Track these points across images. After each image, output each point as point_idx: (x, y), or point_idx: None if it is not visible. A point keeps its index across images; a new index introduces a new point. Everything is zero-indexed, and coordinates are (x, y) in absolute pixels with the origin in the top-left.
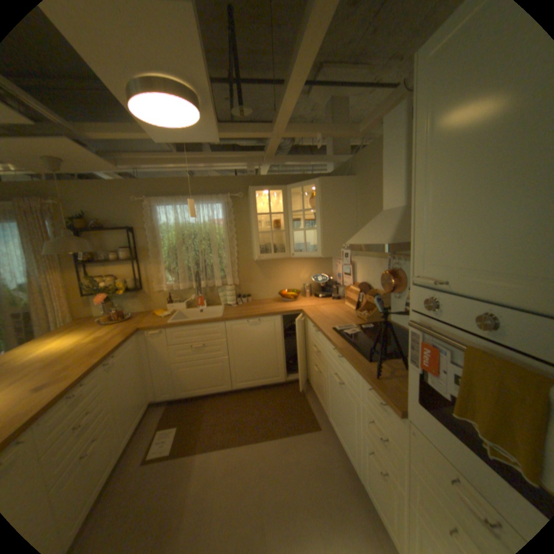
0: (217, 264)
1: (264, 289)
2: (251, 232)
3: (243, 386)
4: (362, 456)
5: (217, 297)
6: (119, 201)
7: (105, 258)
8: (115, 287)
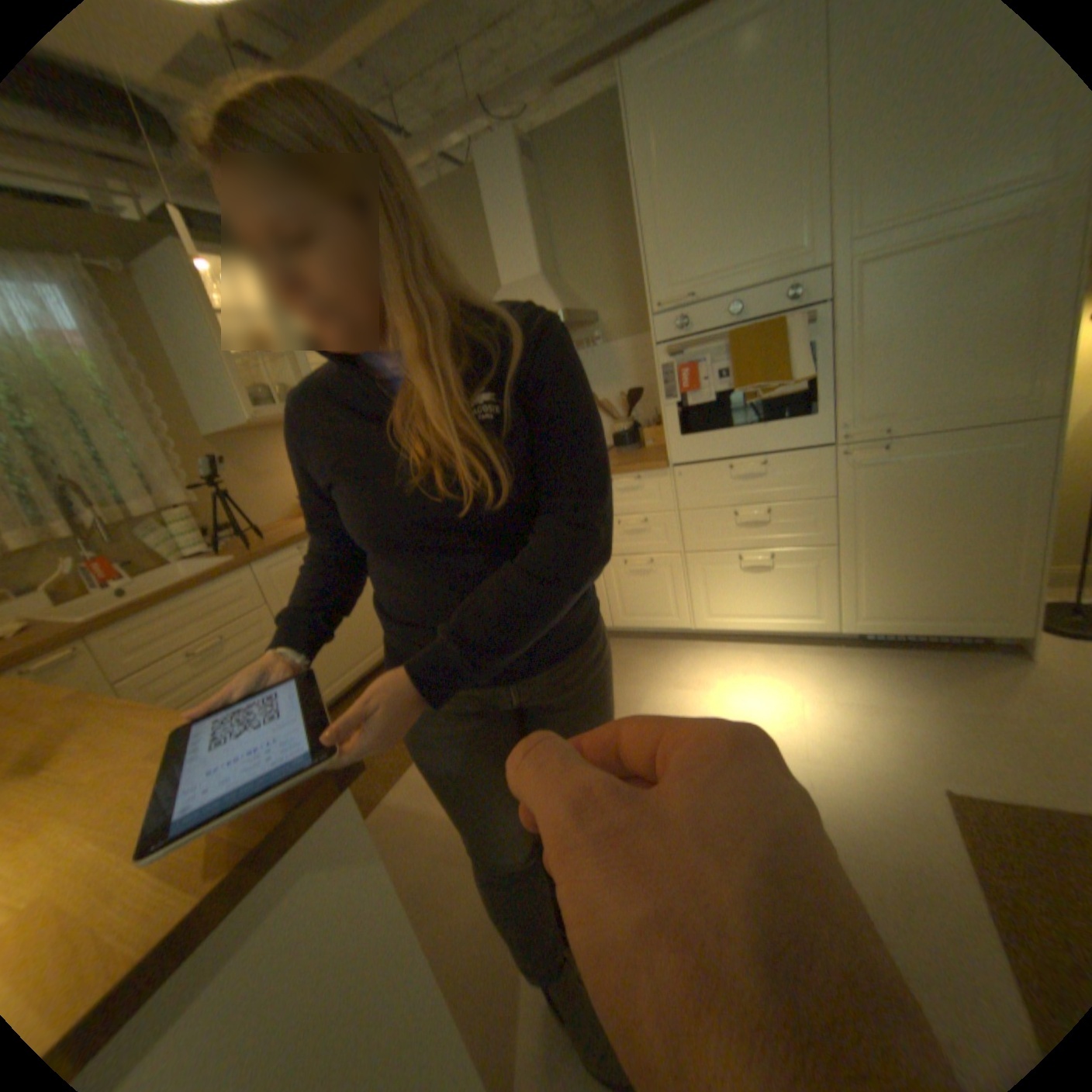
0: (114, 451)
1: (252, 501)
2: (177, 364)
3: (335, 688)
4: (605, 586)
5: (135, 550)
6: None
7: None
8: None
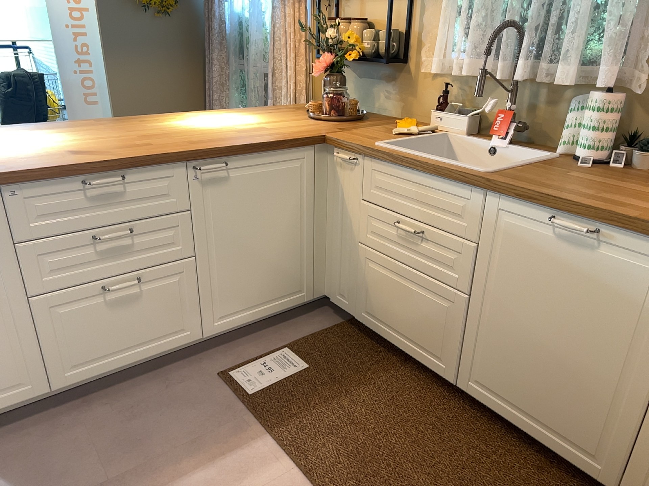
0: (583, 3)
1: None
2: None
3: (485, 398)
4: None
5: (559, 126)
6: None
7: None
8: (348, 43)
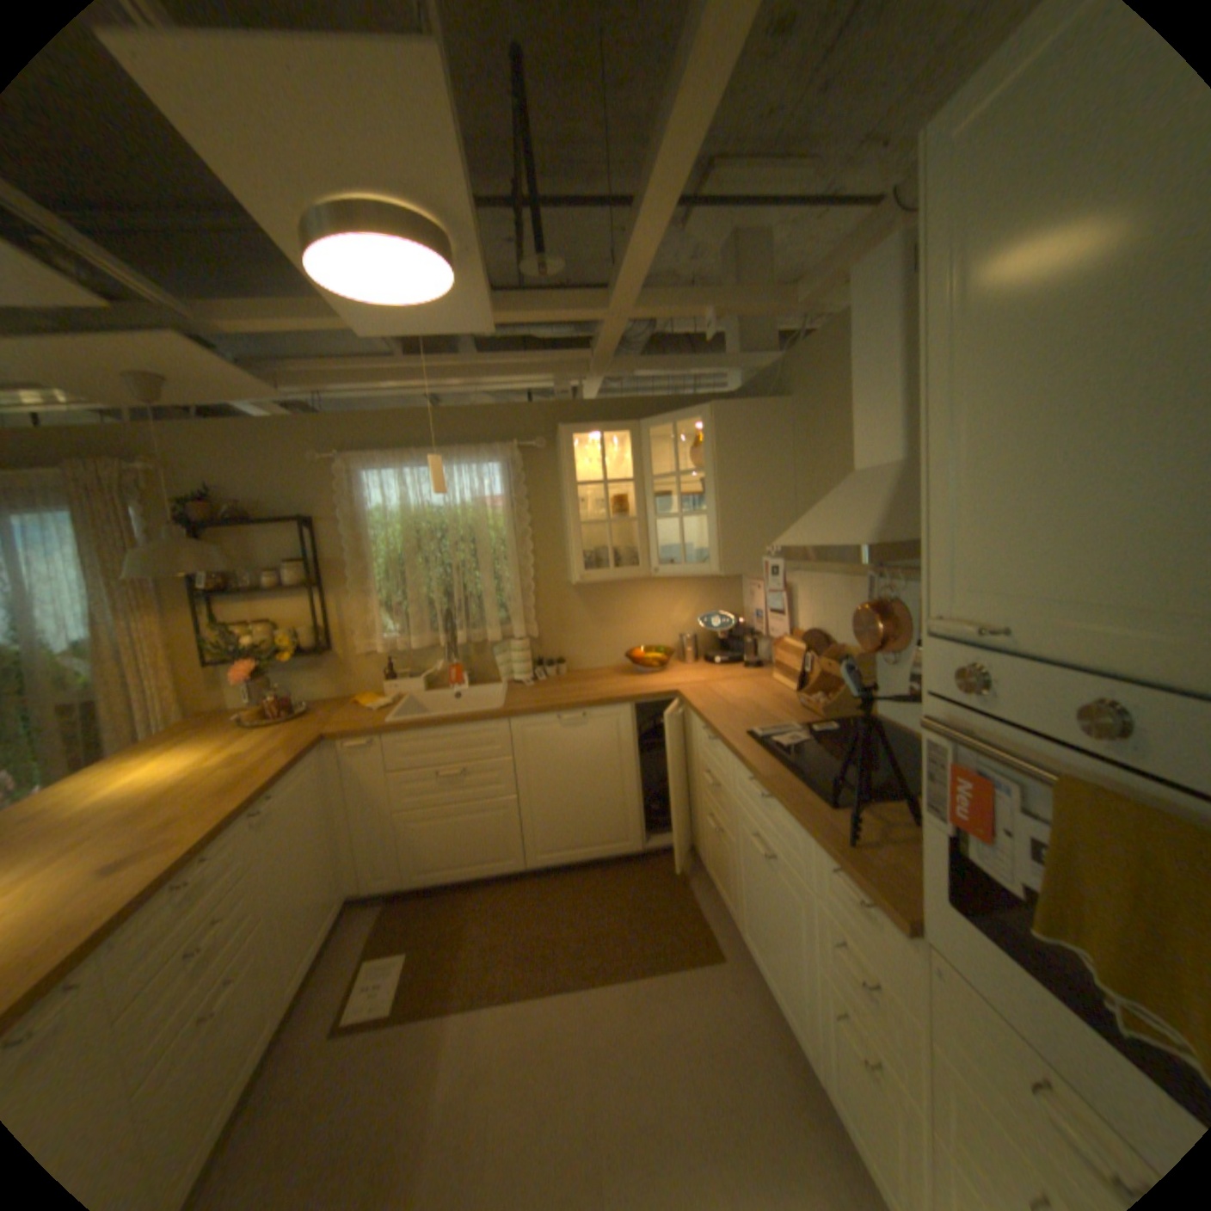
0: (491, 593)
1: (593, 646)
2: (564, 523)
3: (551, 862)
4: (821, 1022)
5: (491, 666)
6: (282, 461)
7: (252, 583)
8: (274, 647)
